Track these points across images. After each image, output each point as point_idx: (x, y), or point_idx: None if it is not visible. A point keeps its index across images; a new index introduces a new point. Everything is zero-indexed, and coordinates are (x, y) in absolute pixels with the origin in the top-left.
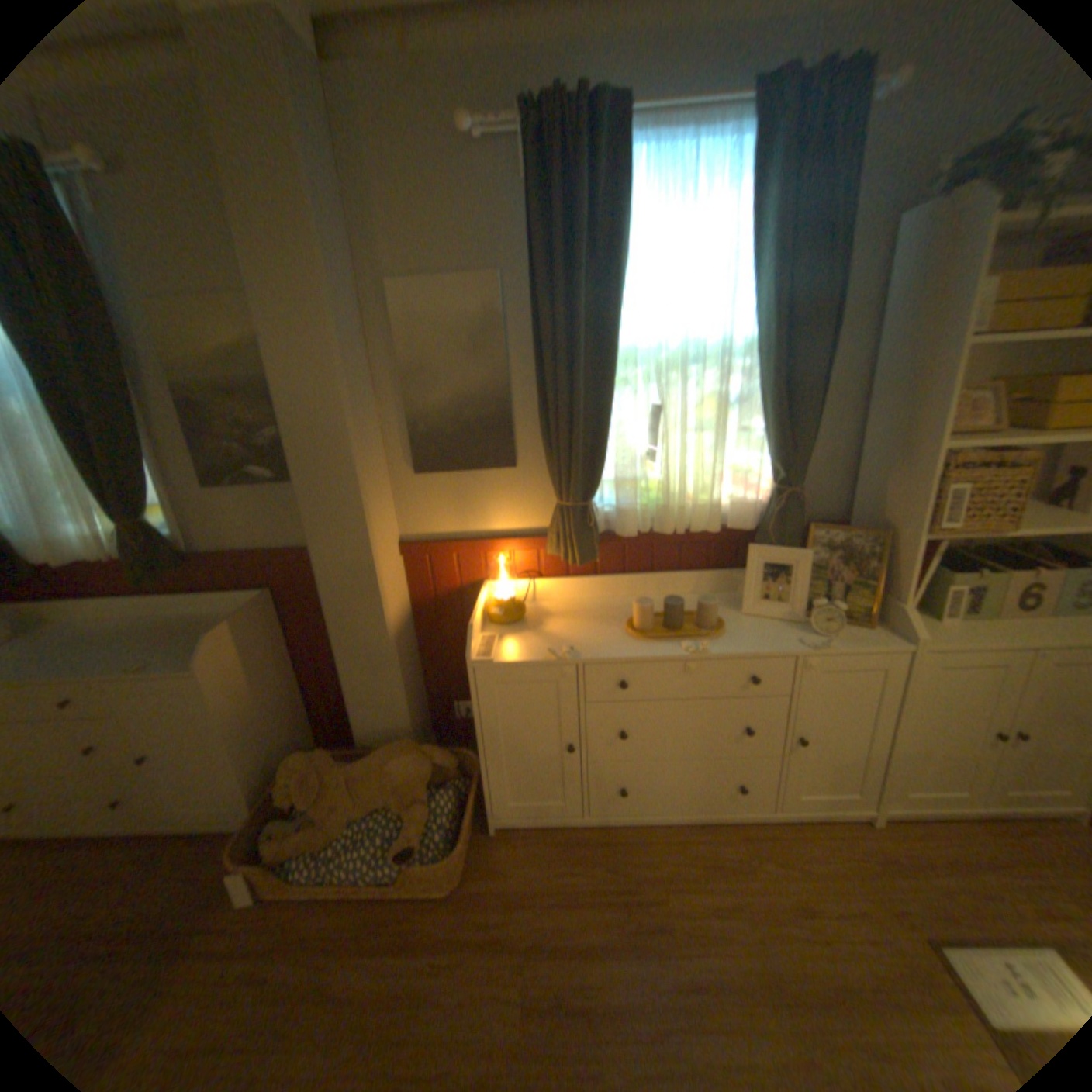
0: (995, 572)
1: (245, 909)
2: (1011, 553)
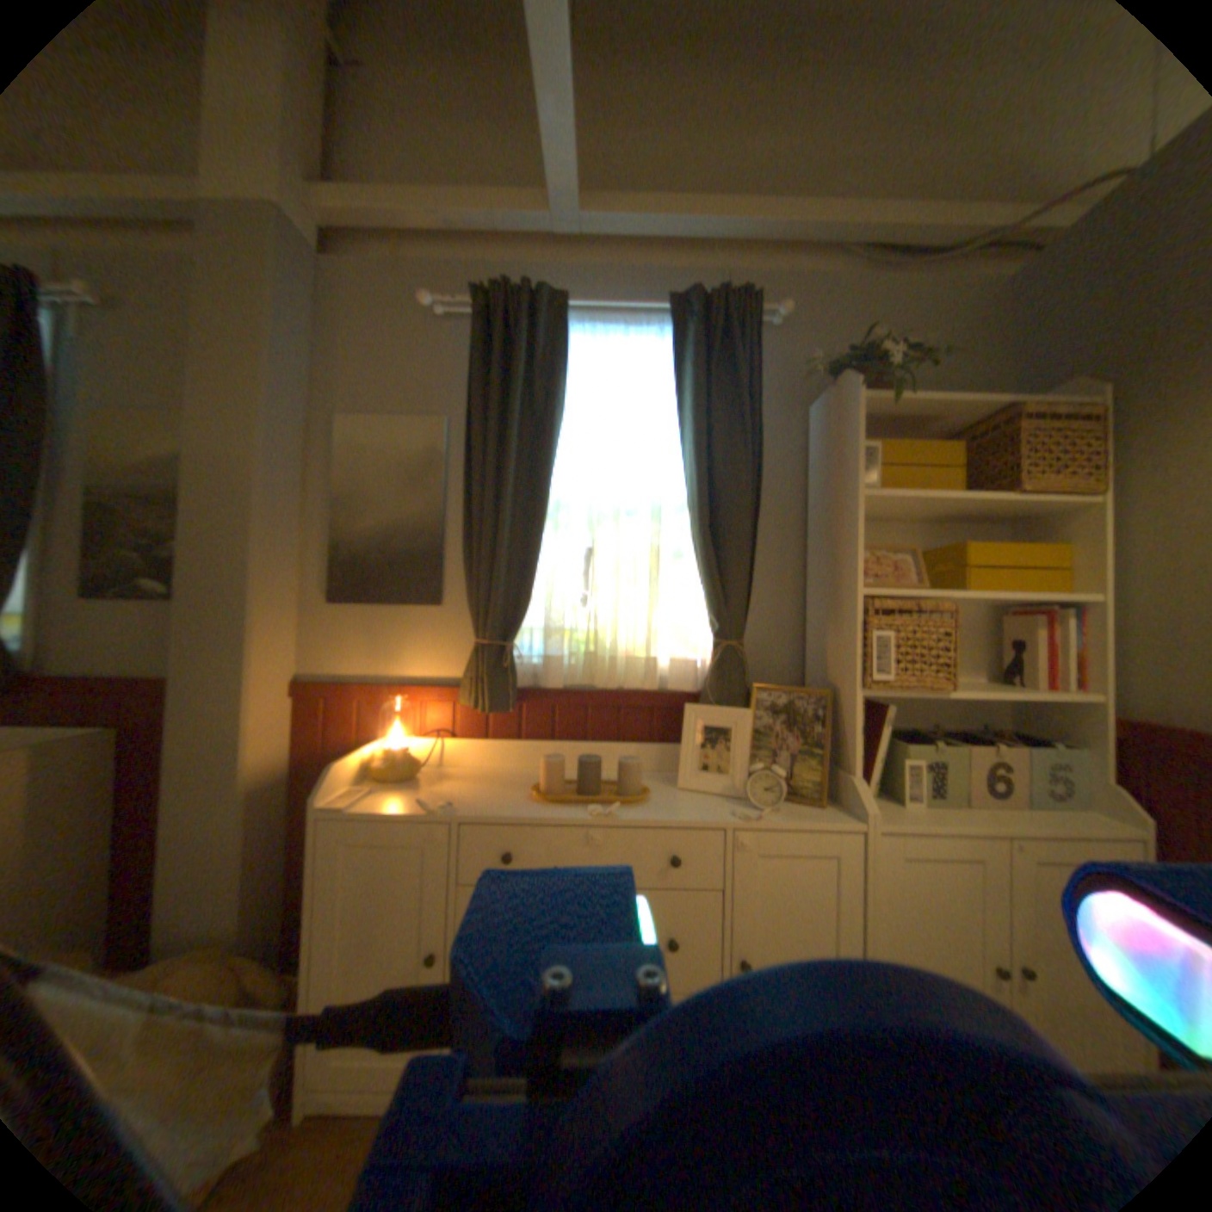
0: (954, 747)
1: None
2: (981, 739)
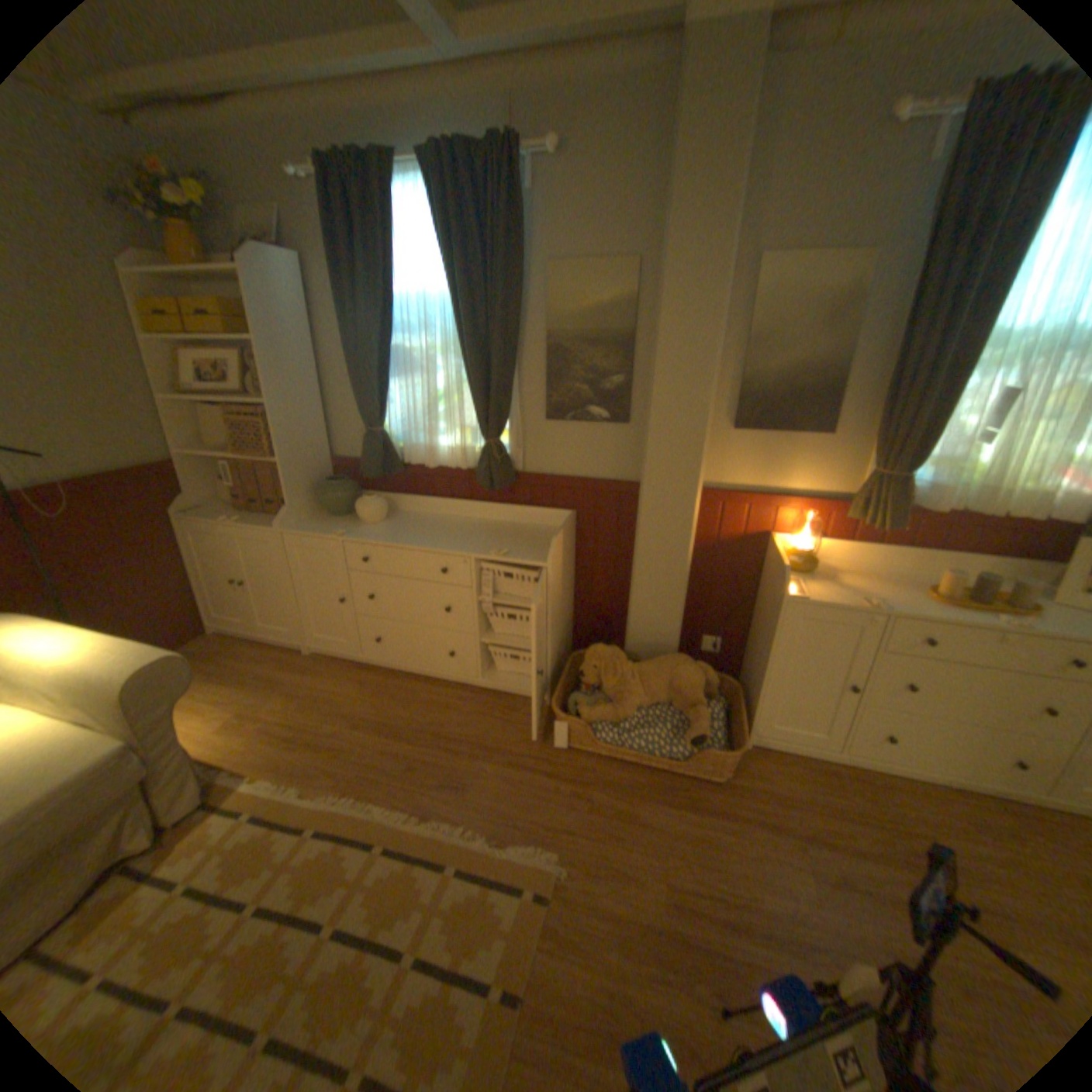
0: None
1: (557, 751)
2: None
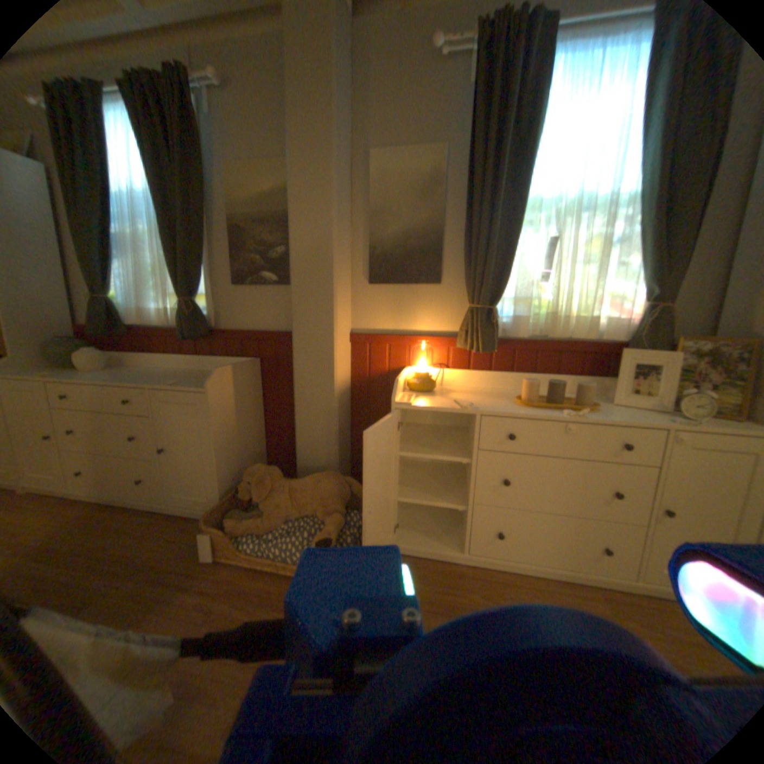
0: None
1: (207, 566)
2: None
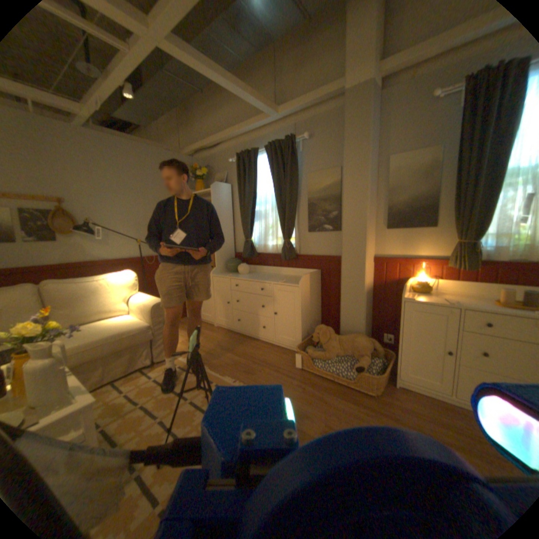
0: None
1: (298, 370)
2: None
